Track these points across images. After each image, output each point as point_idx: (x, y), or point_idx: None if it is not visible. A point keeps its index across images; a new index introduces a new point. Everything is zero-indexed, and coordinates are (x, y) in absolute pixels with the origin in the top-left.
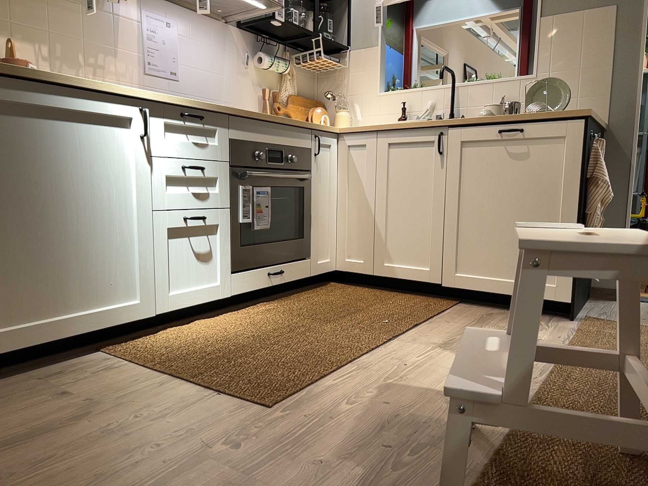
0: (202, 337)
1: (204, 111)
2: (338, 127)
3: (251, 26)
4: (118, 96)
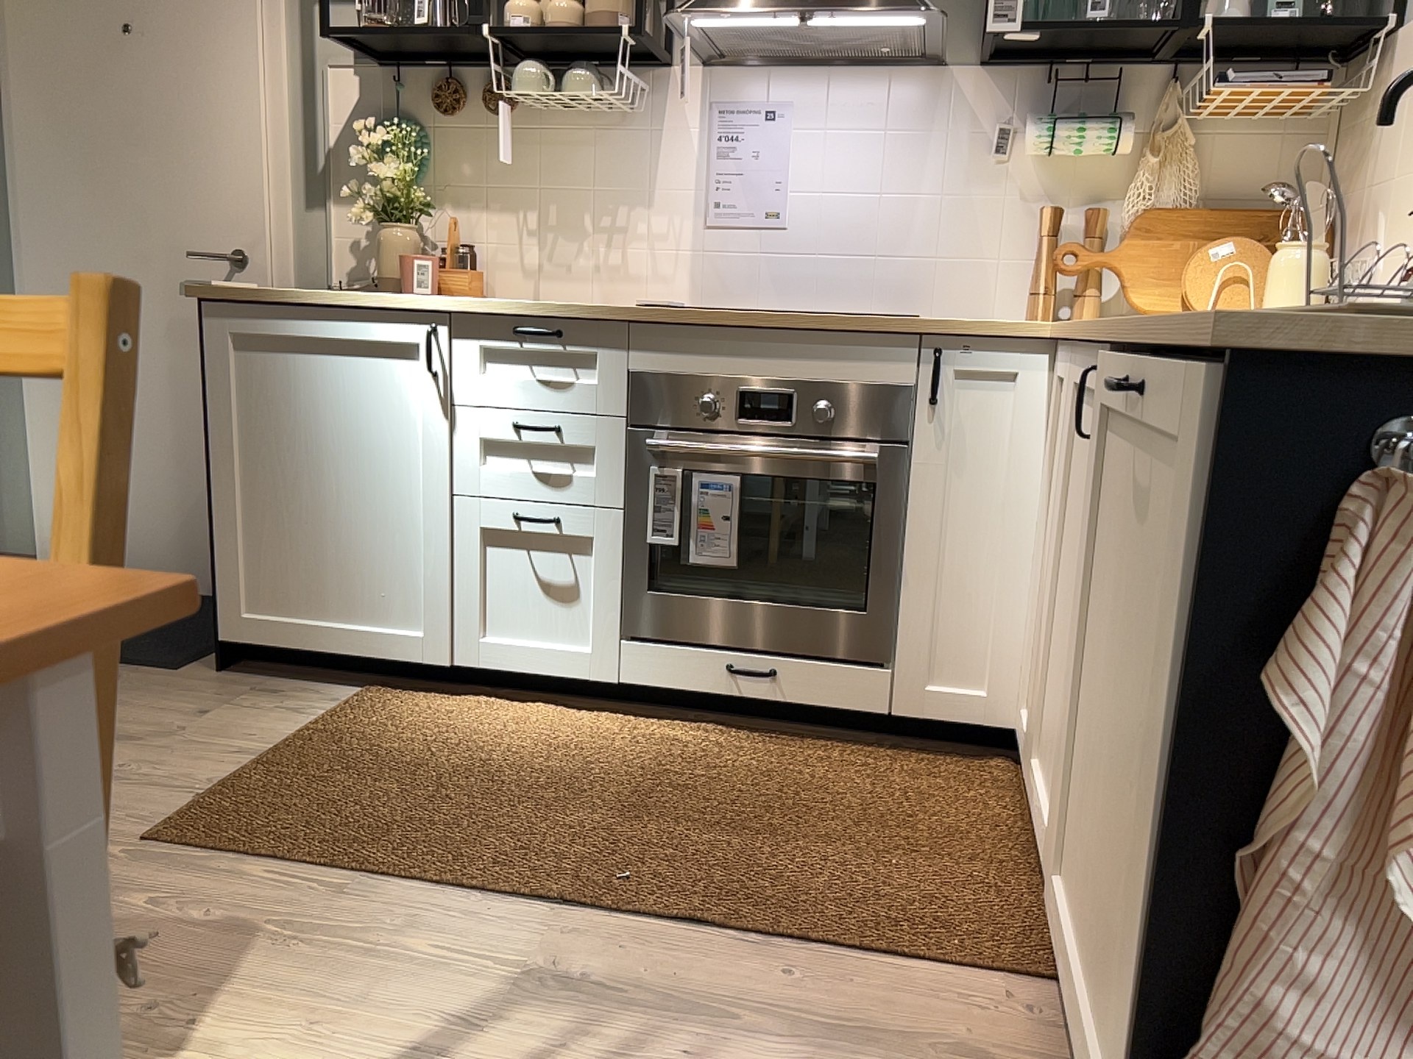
0: (455, 727)
1: (561, 319)
2: (1045, 326)
3: (1003, 52)
4: (393, 311)
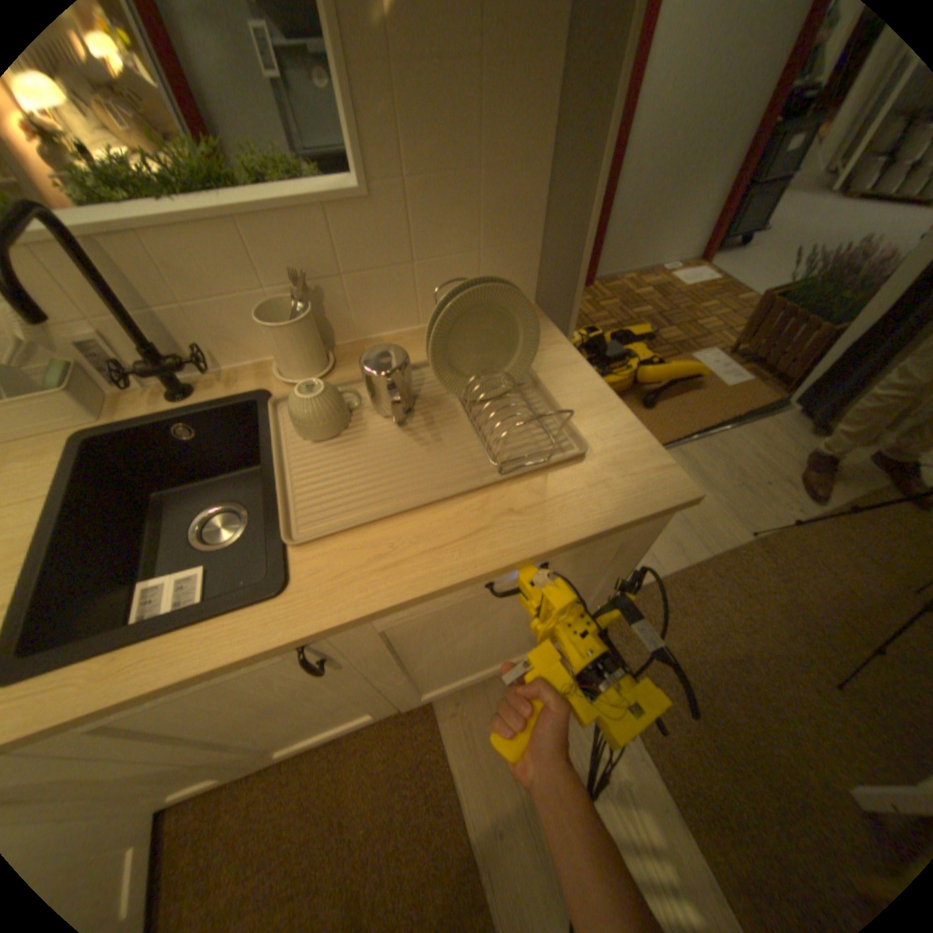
0: None
1: None
2: None
3: None
4: None
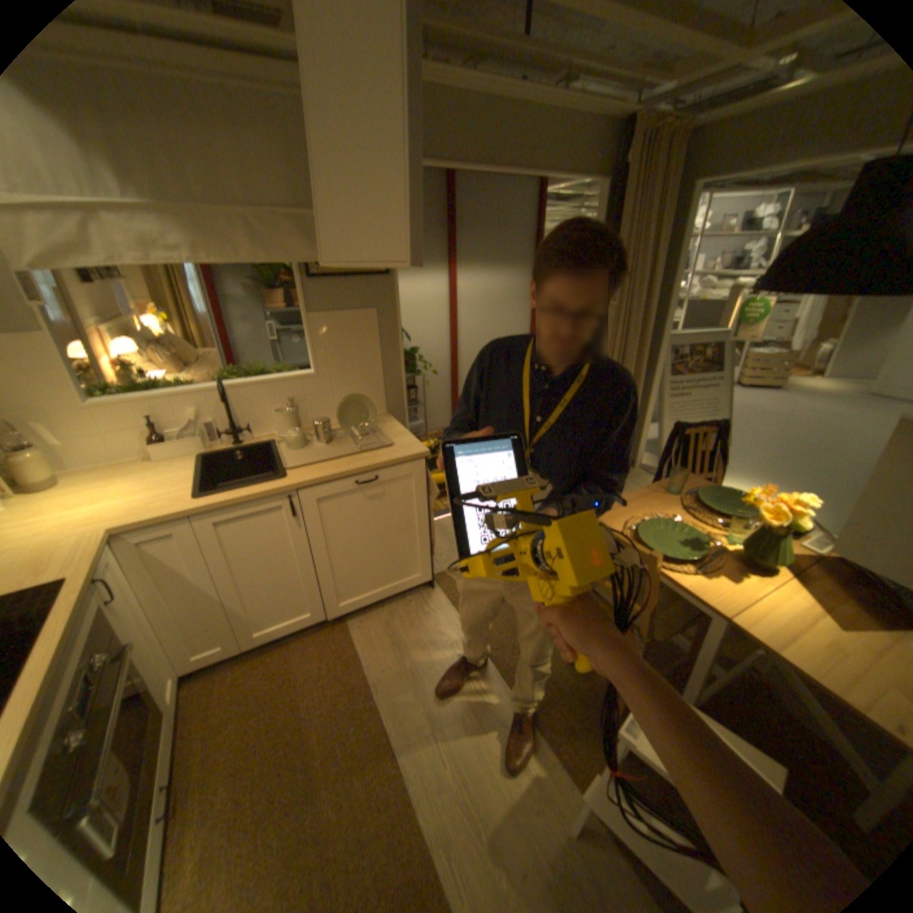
0: None
1: None
2: (100, 533)
3: None
4: None
